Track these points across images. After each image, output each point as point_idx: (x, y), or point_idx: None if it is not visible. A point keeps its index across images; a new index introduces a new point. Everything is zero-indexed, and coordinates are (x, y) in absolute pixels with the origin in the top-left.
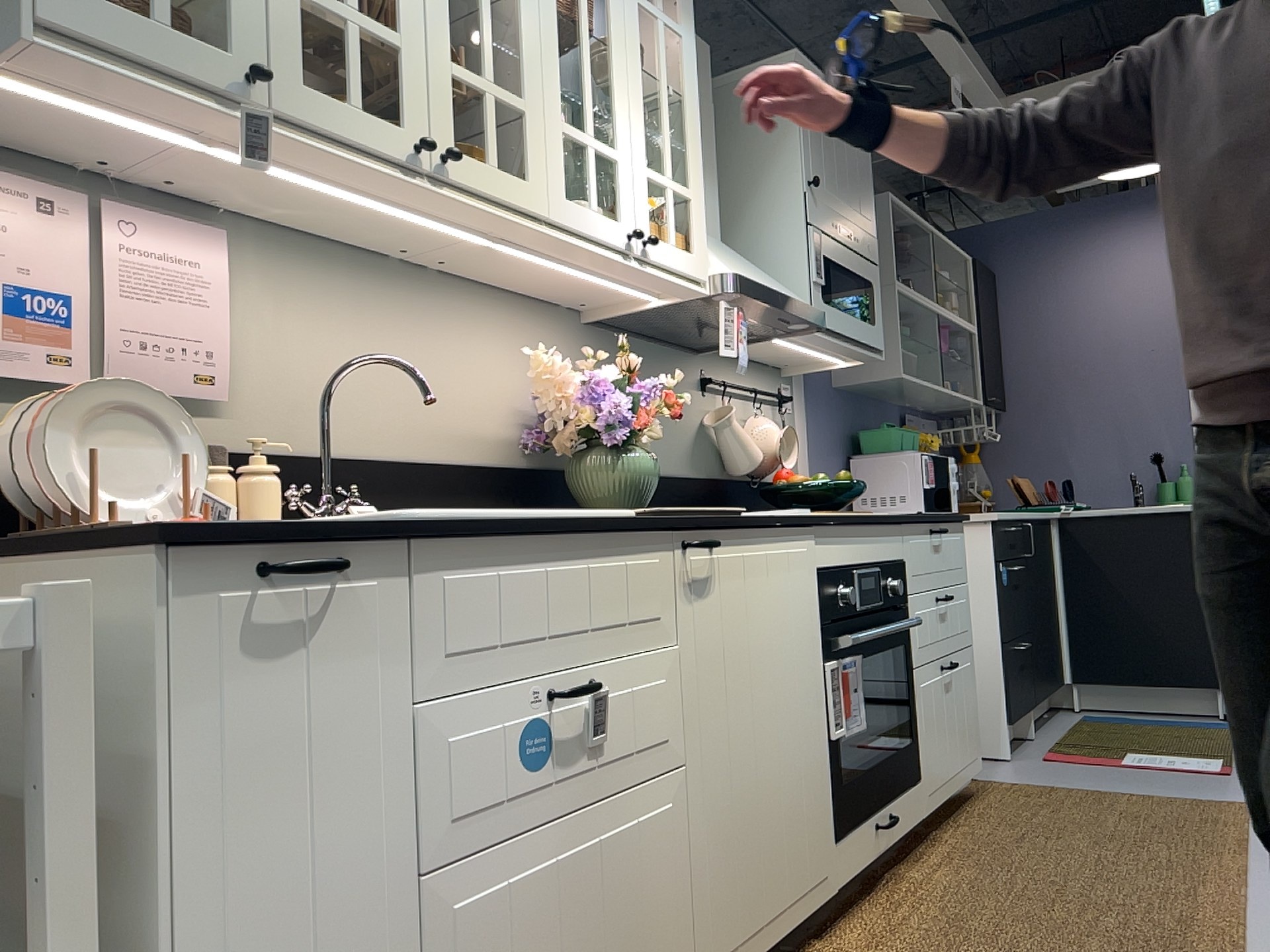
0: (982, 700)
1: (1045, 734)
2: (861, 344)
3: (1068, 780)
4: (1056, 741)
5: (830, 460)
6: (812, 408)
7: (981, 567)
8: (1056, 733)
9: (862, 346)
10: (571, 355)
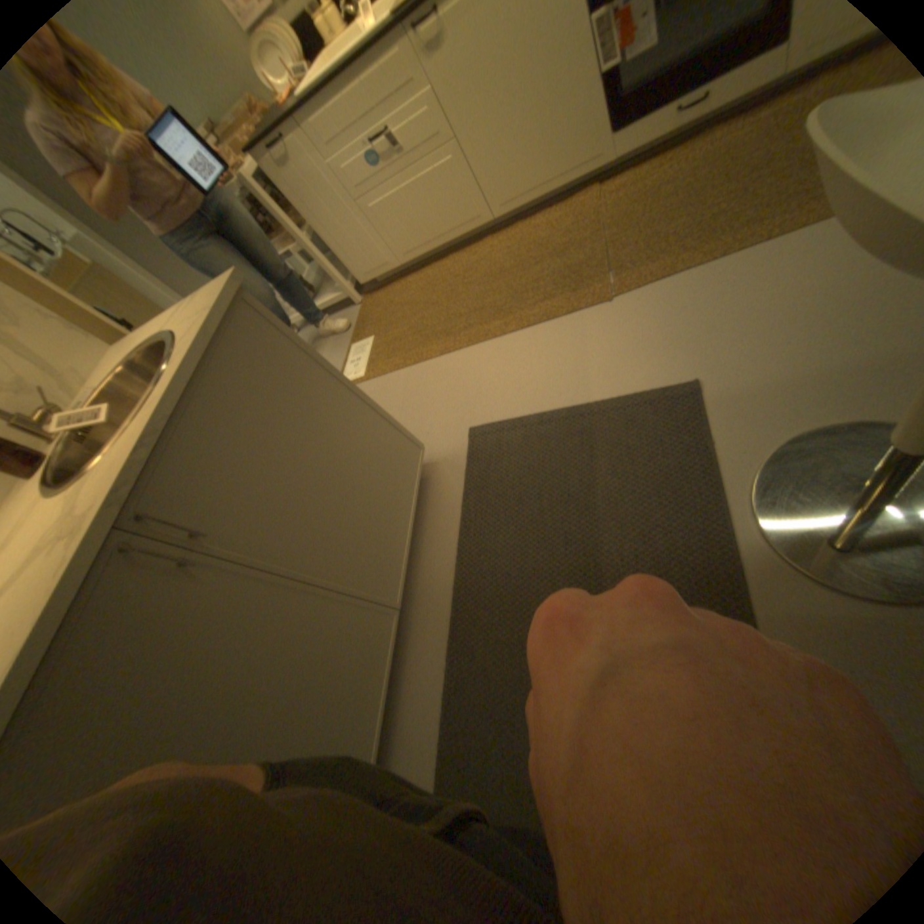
0: None
1: None
2: None
3: None
4: None
5: None
6: None
7: None
8: None
9: None
10: None
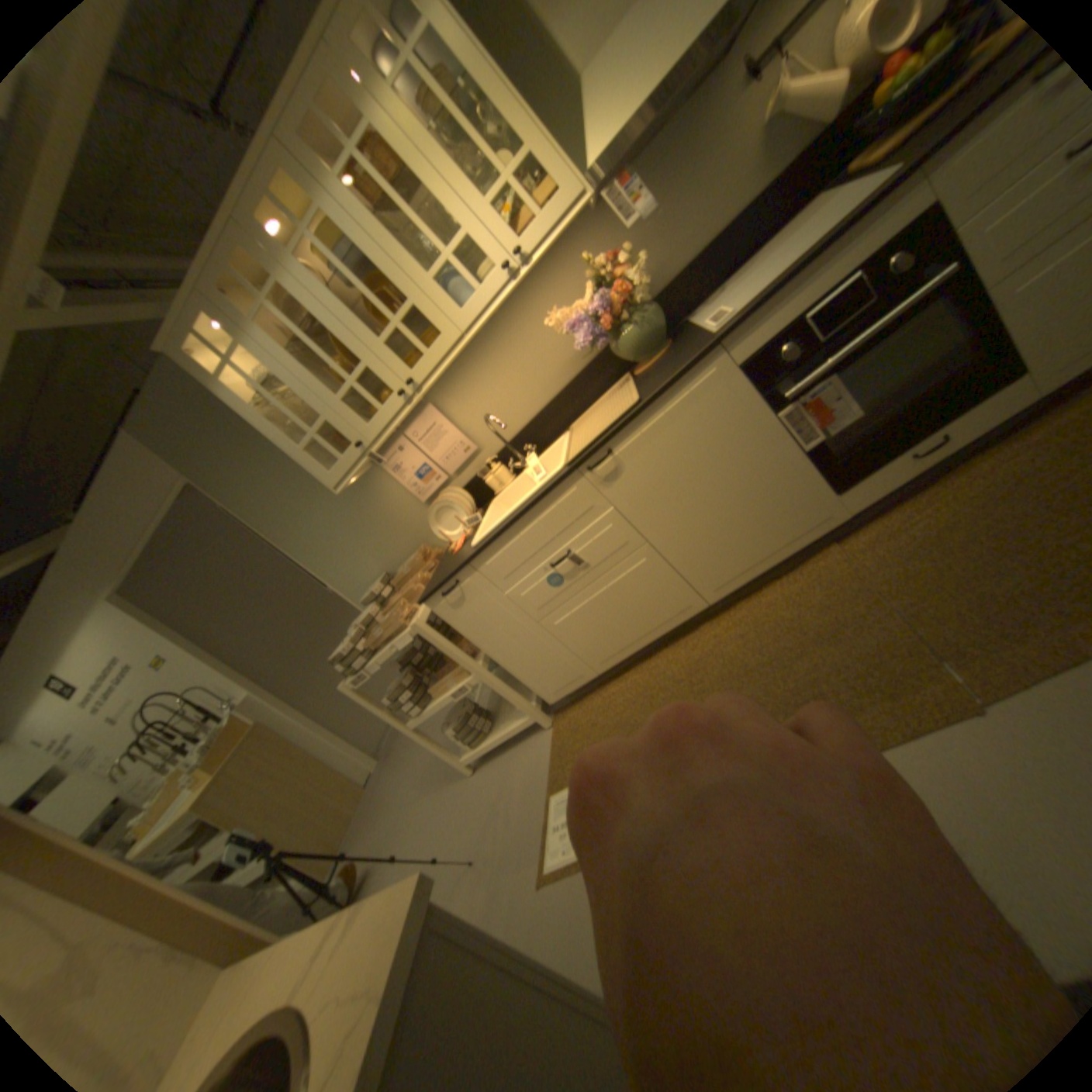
0: None
1: None
2: None
3: None
4: None
5: None
6: None
7: None
8: None
9: None
10: (600, 243)
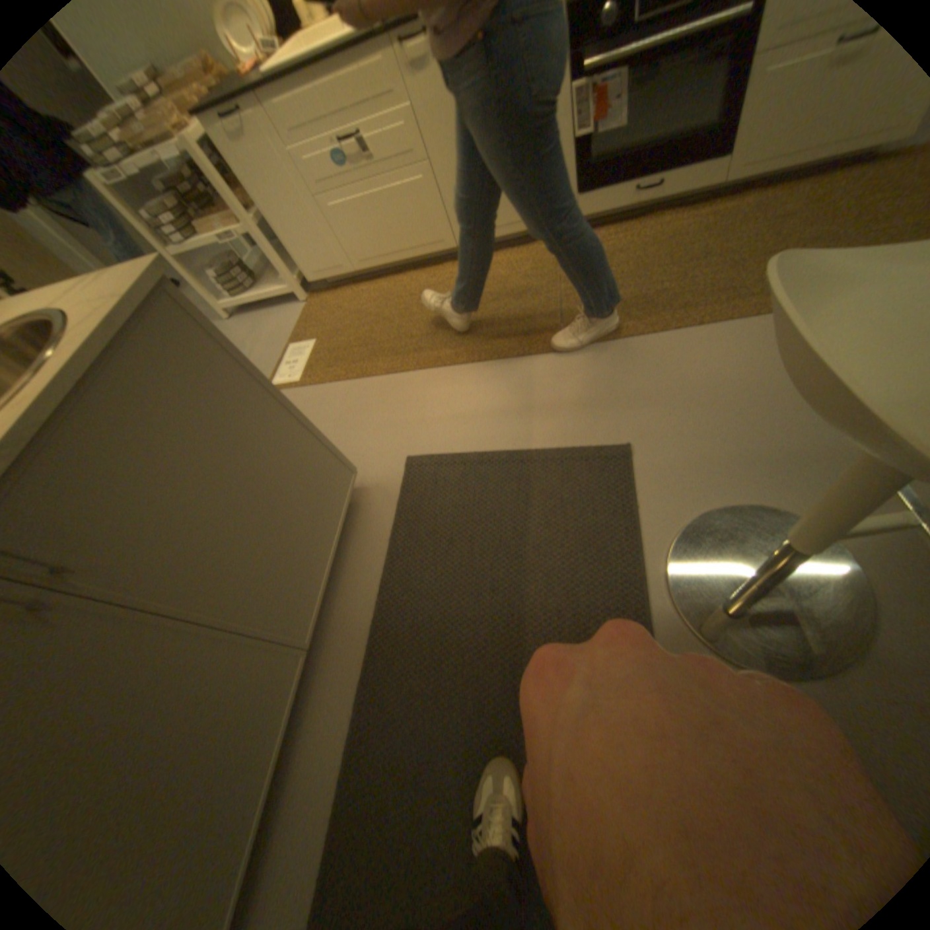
0: None
1: None
2: None
3: None
4: None
5: None
6: None
7: None
8: None
9: None
10: None
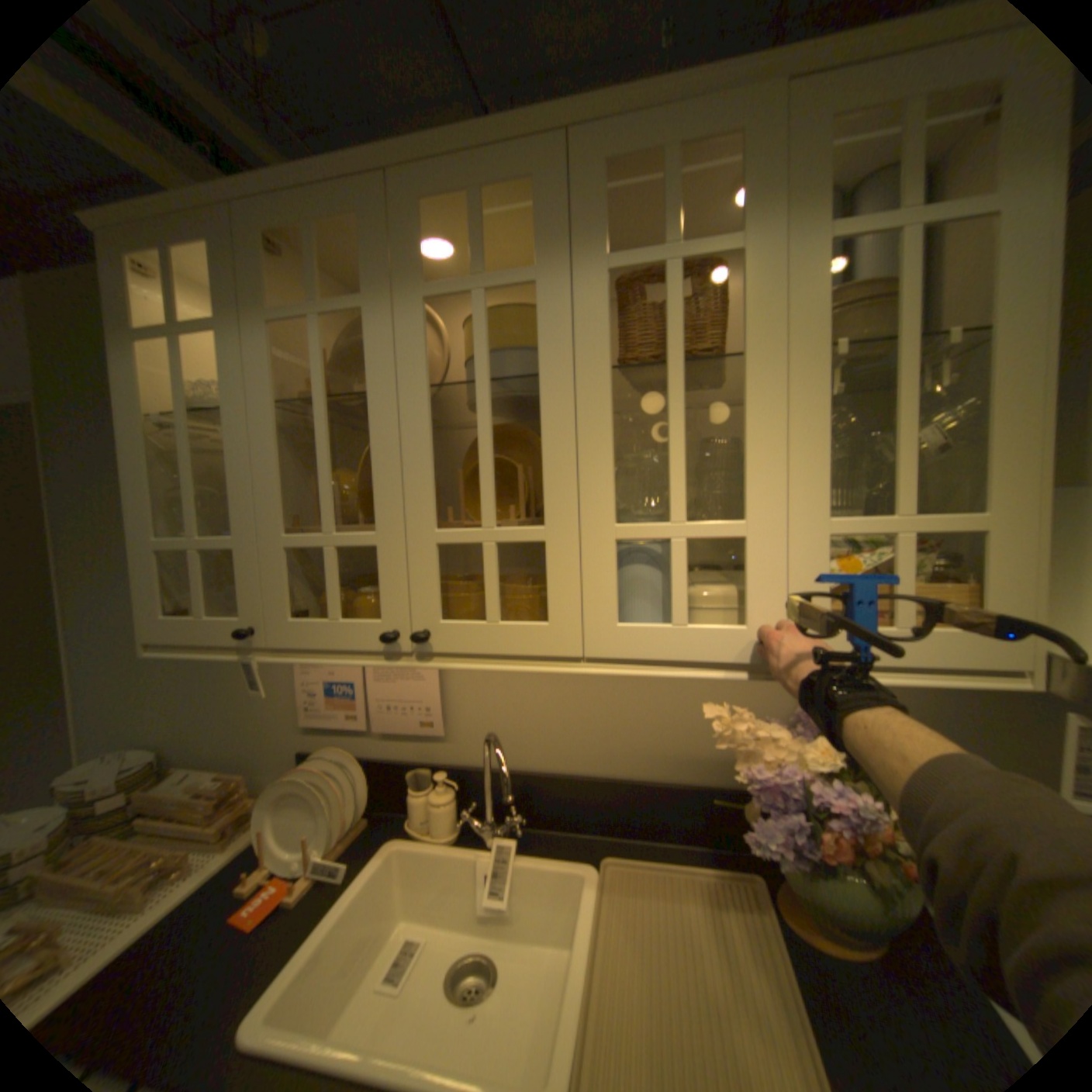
0: None
1: None
2: None
3: None
4: None
5: None
6: None
7: None
8: None
9: None
10: None
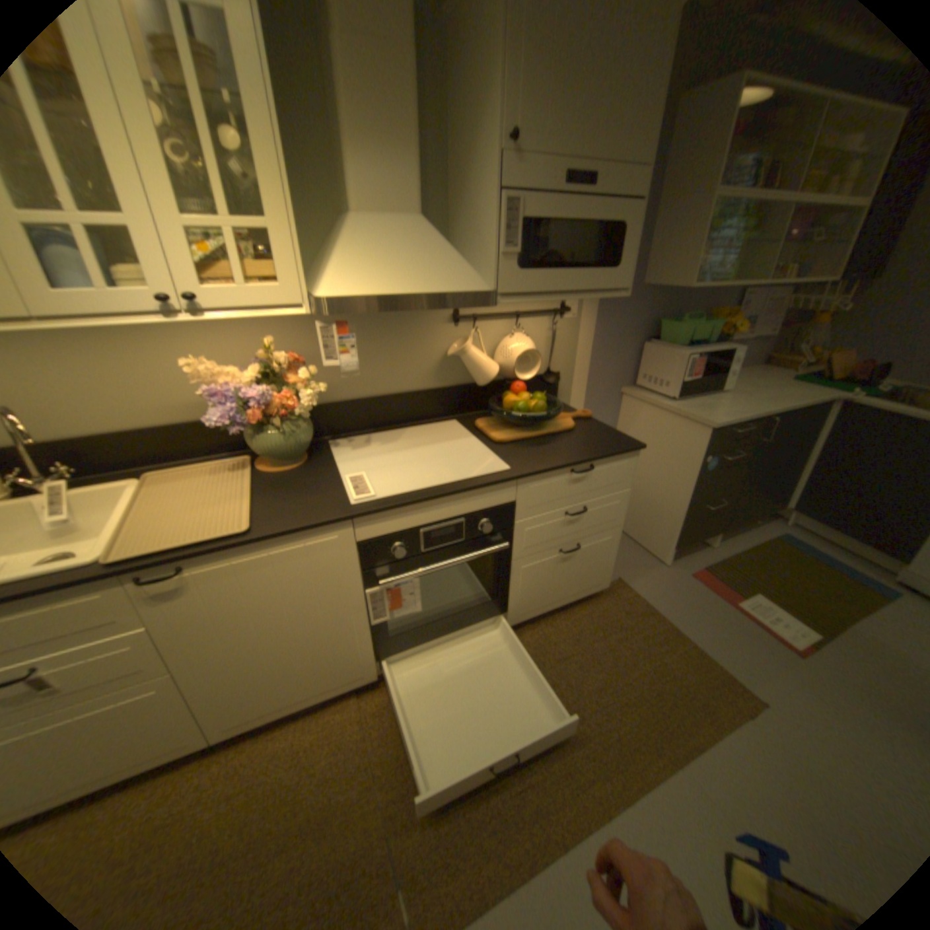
0: (665, 530)
1: (729, 547)
2: (589, 289)
3: (675, 609)
4: (724, 560)
5: (618, 345)
6: (603, 307)
7: (694, 454)
8: (738, 549)
9: (590, 291)
10: (285, 328)
